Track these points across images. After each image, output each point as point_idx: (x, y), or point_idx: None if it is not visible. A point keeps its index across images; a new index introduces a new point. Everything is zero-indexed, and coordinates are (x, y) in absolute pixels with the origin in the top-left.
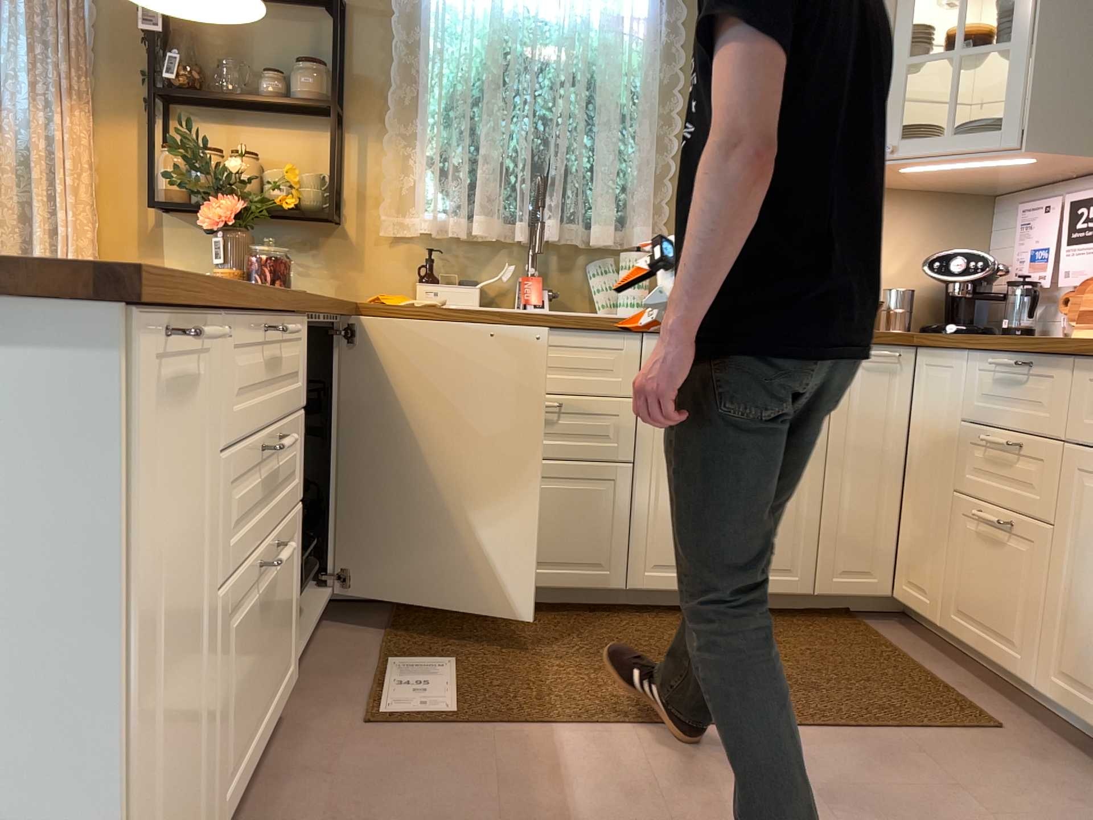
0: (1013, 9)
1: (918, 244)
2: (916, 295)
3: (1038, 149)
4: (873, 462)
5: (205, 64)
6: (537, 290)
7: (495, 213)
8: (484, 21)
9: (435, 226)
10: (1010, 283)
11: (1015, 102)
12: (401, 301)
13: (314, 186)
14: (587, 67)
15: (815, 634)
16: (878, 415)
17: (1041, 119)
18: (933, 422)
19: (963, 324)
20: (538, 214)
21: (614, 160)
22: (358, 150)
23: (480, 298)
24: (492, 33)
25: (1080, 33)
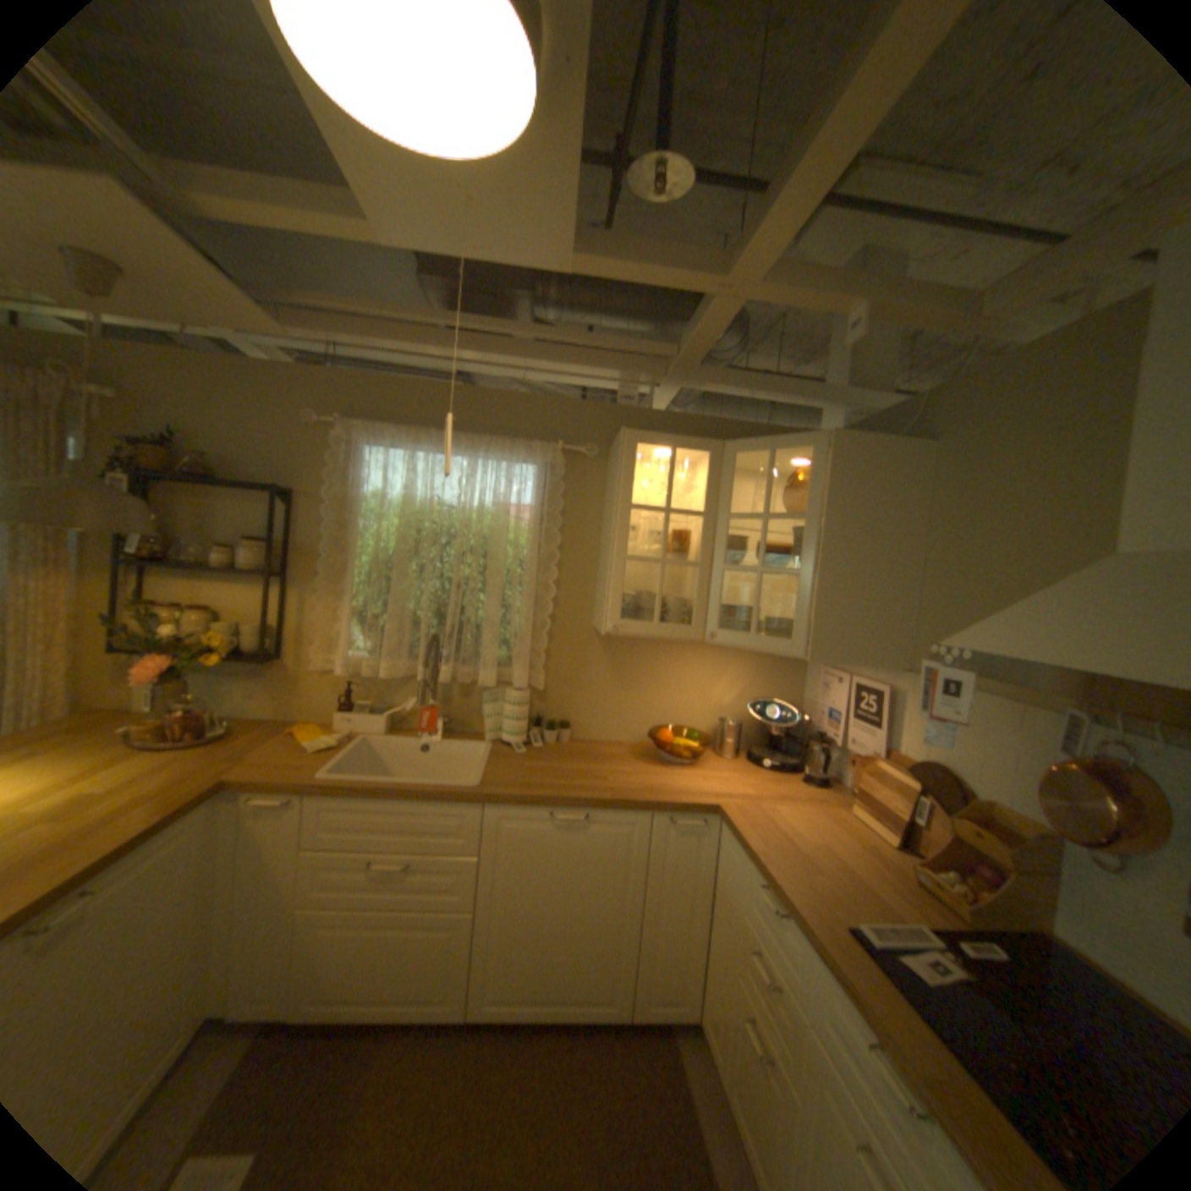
0: (804, 539)
1: (748, 681)
2: (746, 720)
3: (821, 661)
4: (683, 913)
5: (171, 531)
6: (431, 722)
7: (400, 659)
8: (400, 506)
9: (355, 663)
10: (811, 737)
11: (802, 620)
12: (308, 738)
13: (250, 635)
14: (479, 546)
15: (624, 1075)
16: (687, 872)
17: (824, 637)
18: (728, 894)
19: (776, 761)
20: (441, 655)
21: (497, 621)
22: (295, 601)
23: (389, 722)
24: (402, 519)
25: (855, 568)
